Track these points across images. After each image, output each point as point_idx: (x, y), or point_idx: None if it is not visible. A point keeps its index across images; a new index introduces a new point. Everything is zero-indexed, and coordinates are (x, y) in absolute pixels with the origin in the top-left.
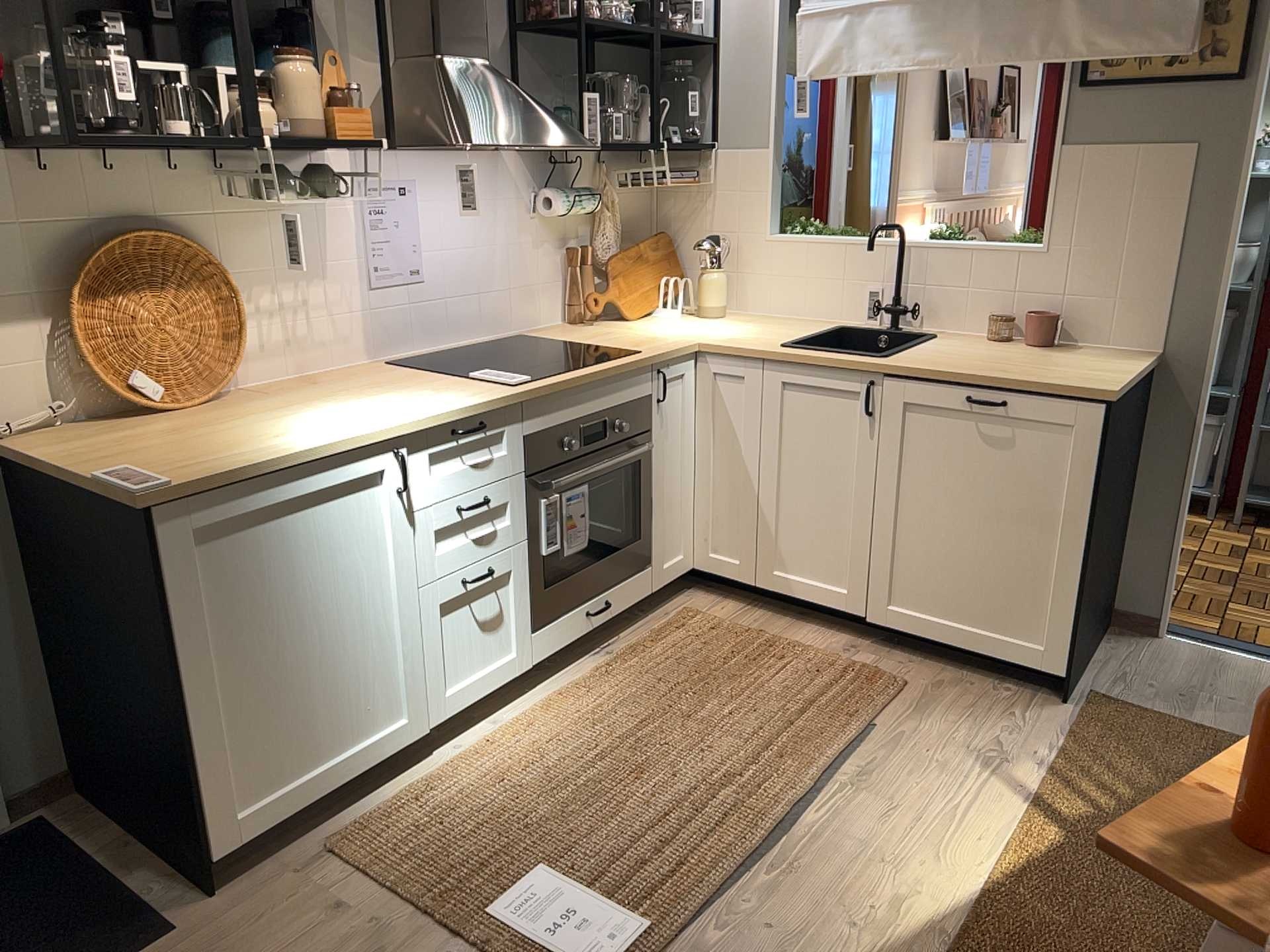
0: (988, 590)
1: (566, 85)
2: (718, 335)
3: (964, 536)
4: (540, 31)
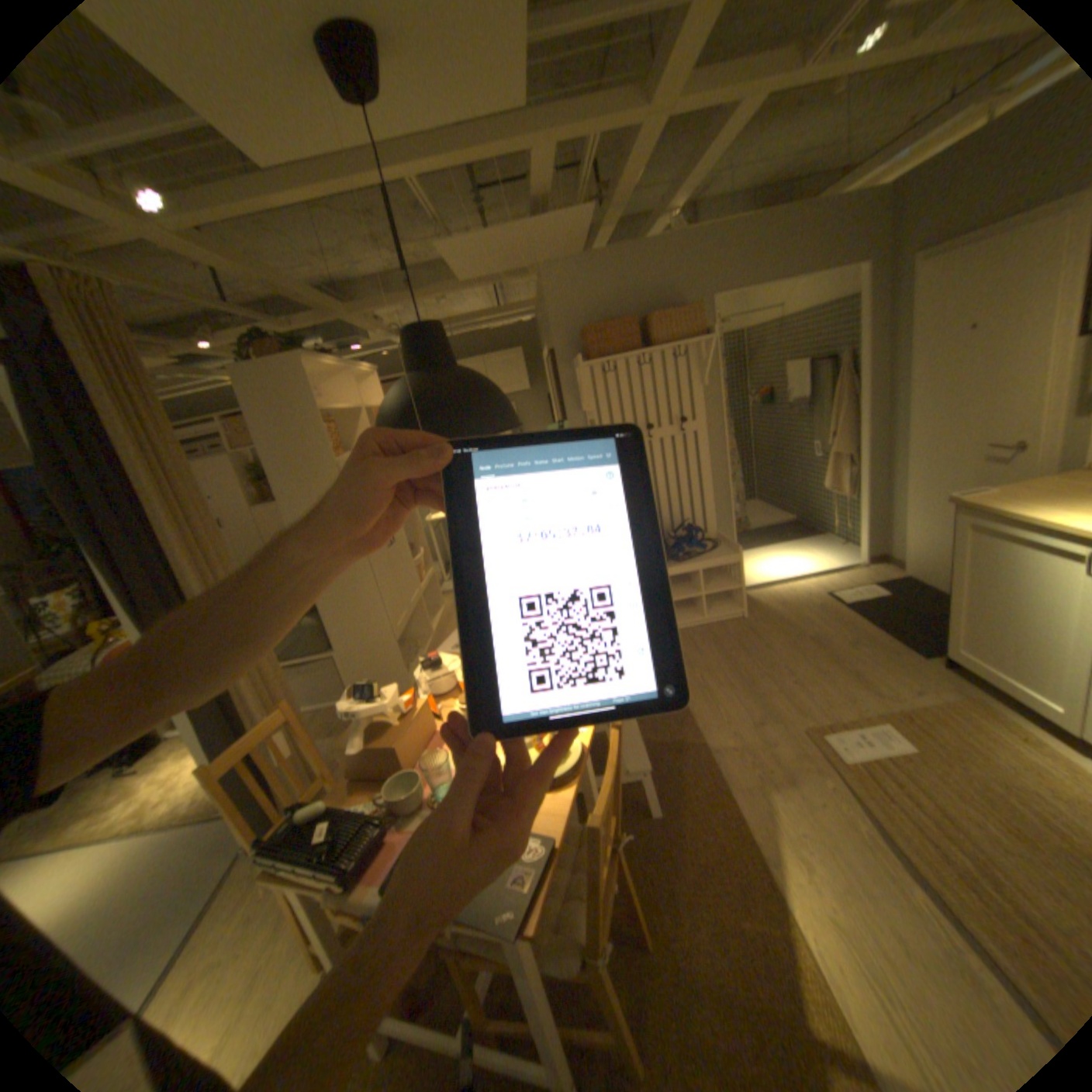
0: None
1: None
2: None
3: None
4: None
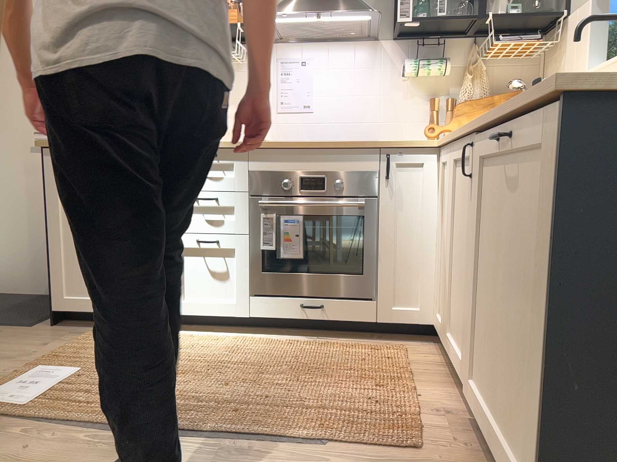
0: (512, 383)
1: None
2: None
3: (504, 310)
4: None
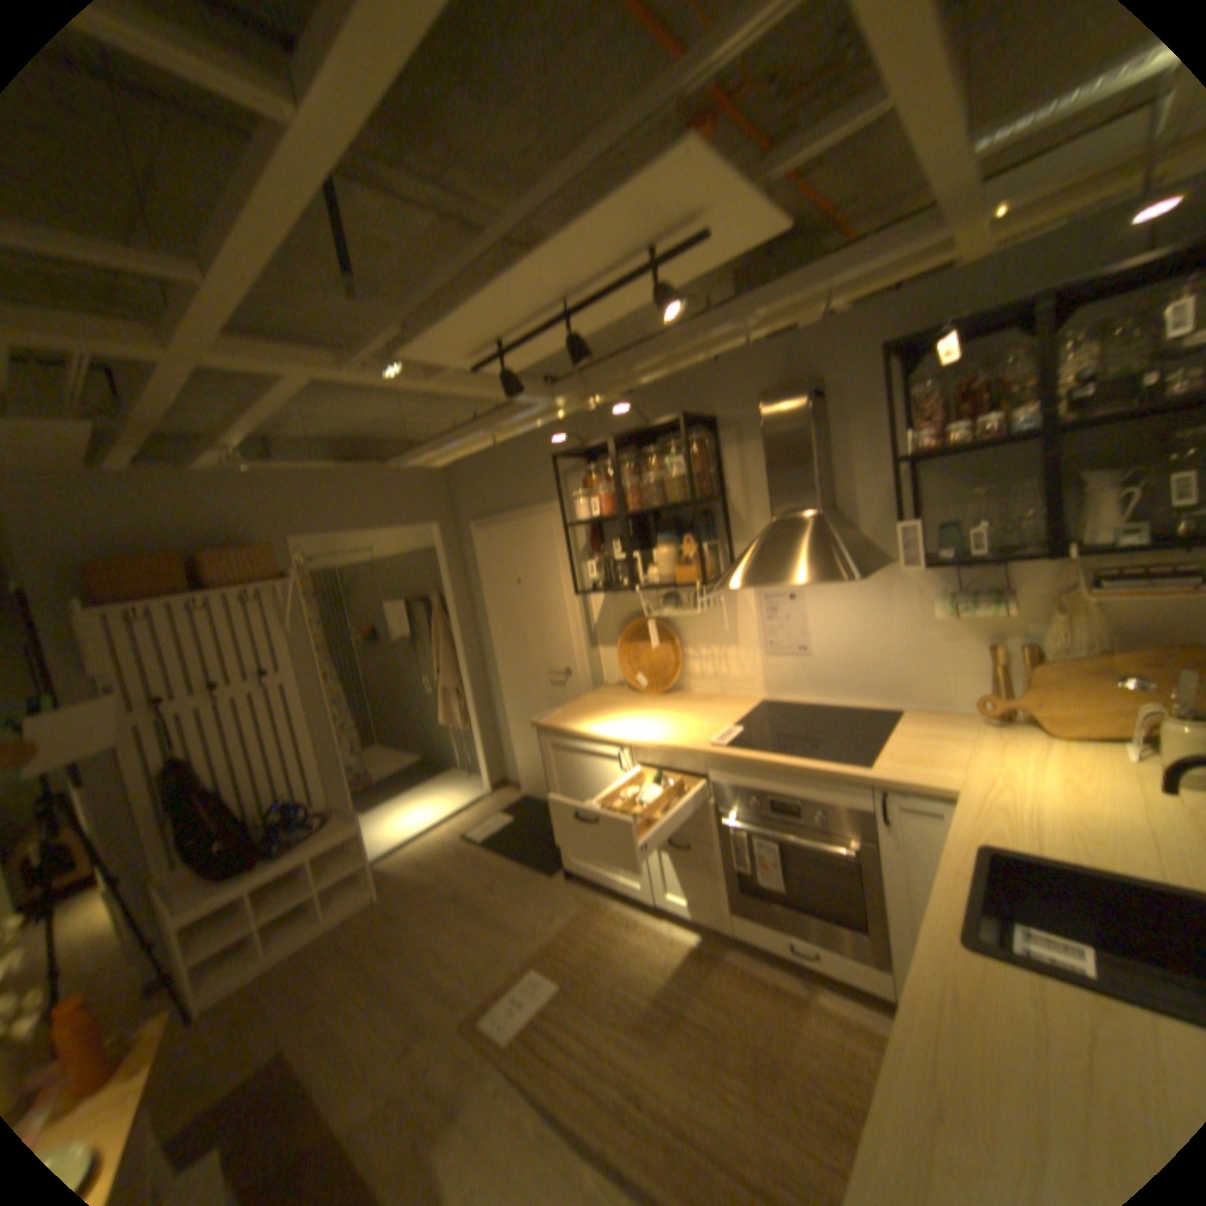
0: None
1: (986, 491)
2: (1030, 798)
3: None
4: (946, 451)
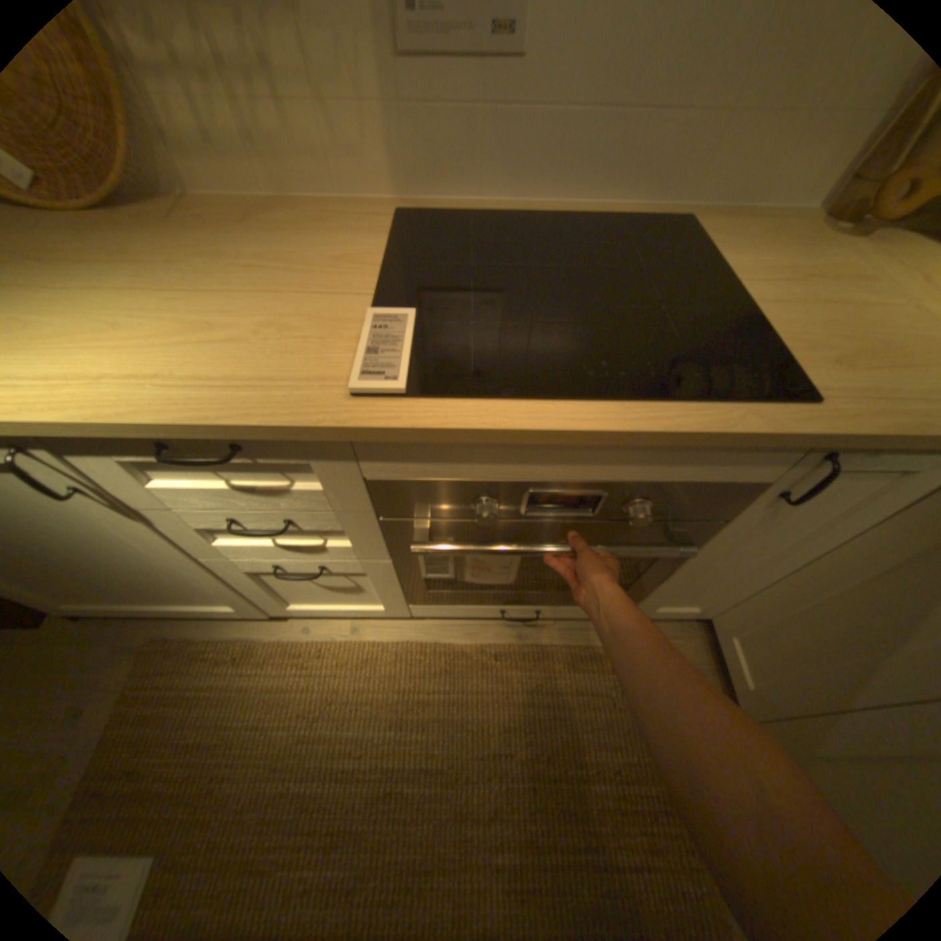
0: None
1: None
2: None
3: None
4: None
